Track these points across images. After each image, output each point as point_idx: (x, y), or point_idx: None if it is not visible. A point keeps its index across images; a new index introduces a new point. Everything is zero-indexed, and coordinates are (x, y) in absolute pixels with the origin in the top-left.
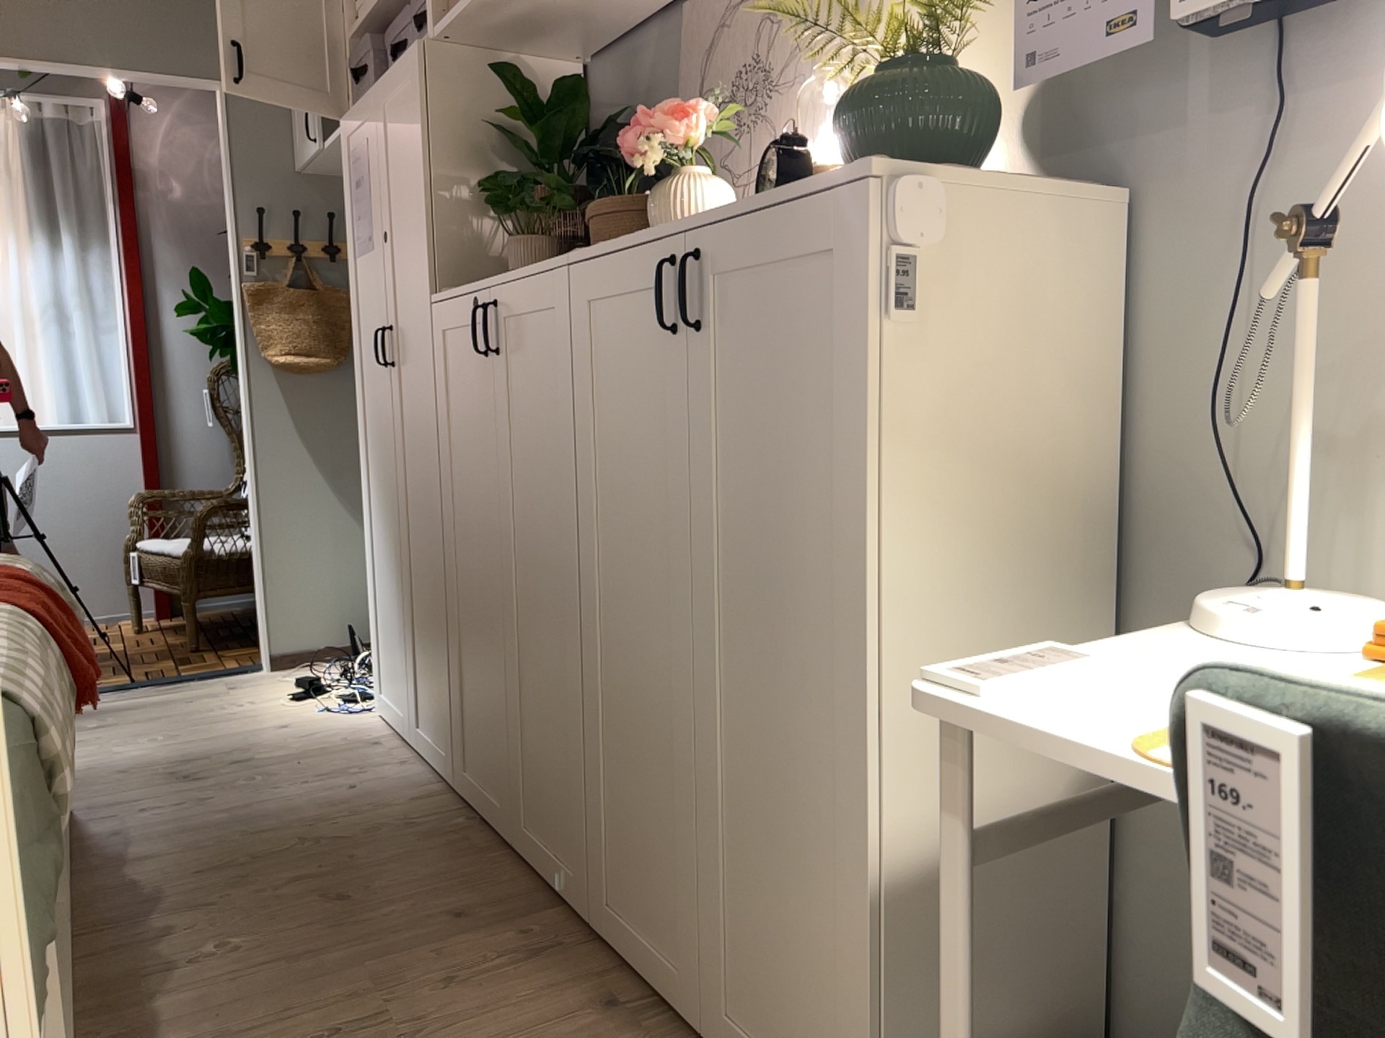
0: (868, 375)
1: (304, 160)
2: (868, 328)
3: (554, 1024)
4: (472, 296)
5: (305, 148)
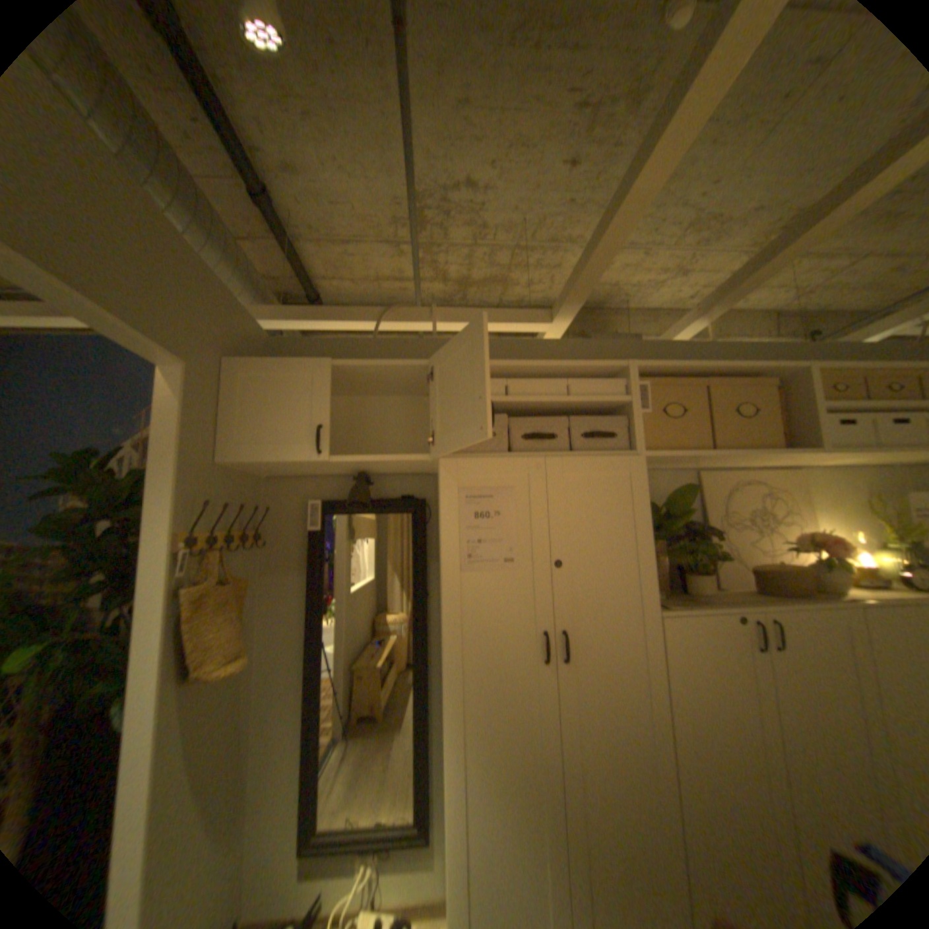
0: None
1: (264, 461)
2: None
3: None
4: (740, 616)
5: (277, 452)
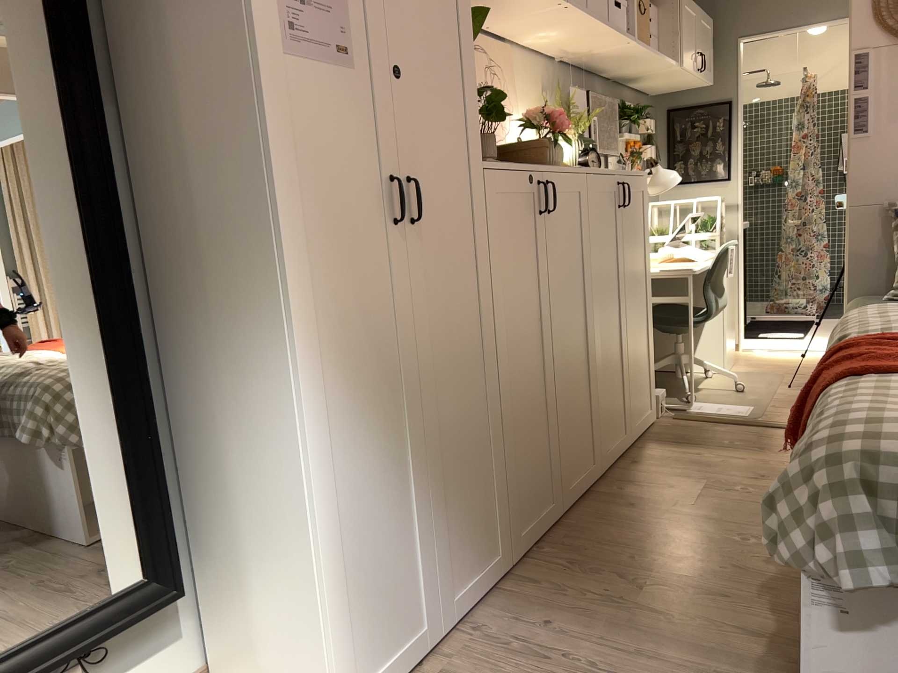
0: (648, 219)
1: None
2: (648, 208)
3: (655, 467)
4: (530, 172)
5: None
